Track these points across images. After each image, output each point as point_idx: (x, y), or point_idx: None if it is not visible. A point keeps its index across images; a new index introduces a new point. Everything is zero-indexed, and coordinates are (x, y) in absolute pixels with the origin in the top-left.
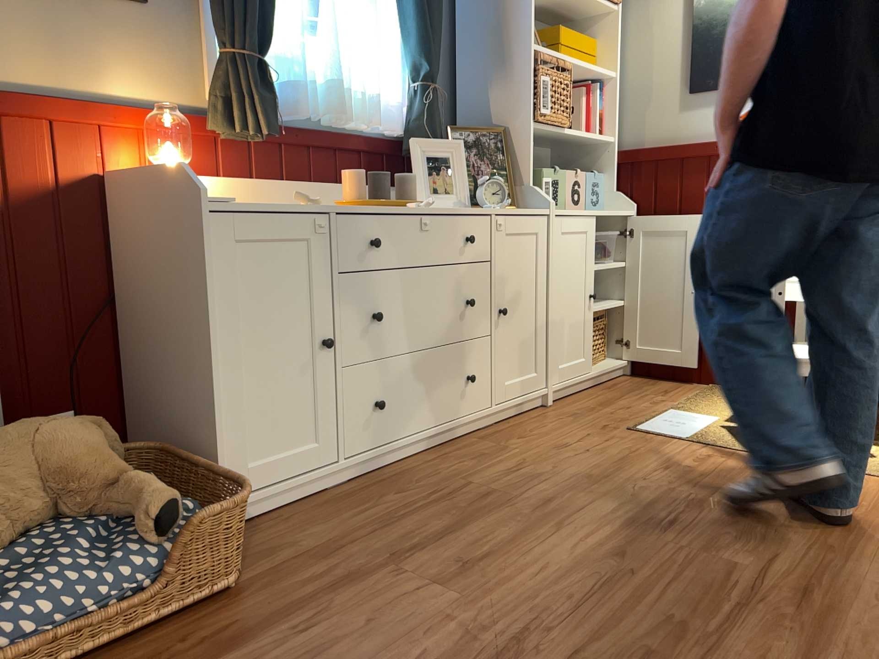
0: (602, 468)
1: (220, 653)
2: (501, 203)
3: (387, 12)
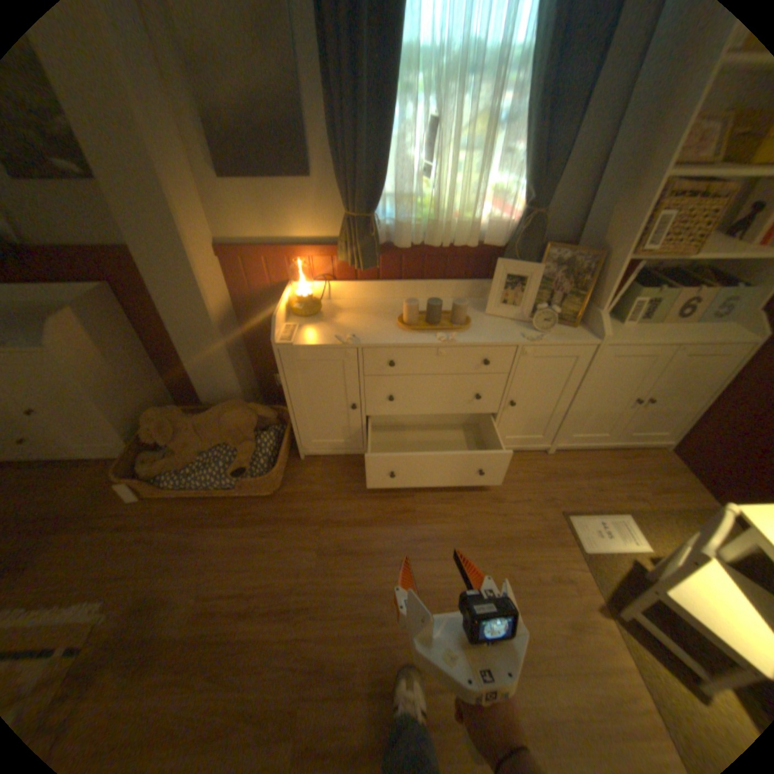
0: (489, 537)
1: (240, 524)
2: (547, 330)
3: (518, 134)
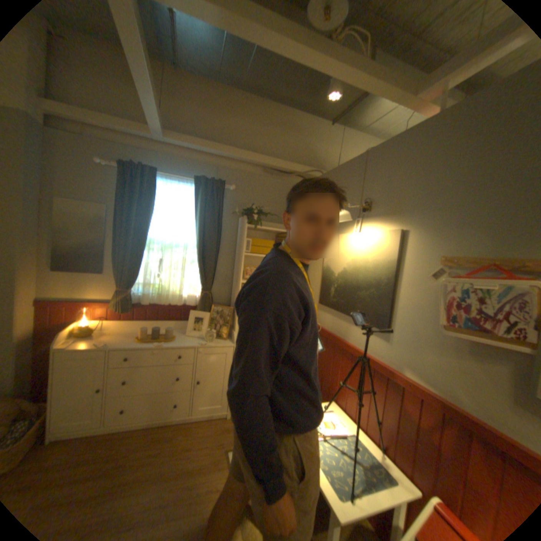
0: (174, 474)
1: None
2: (211, 341)
3: (196, 266)
